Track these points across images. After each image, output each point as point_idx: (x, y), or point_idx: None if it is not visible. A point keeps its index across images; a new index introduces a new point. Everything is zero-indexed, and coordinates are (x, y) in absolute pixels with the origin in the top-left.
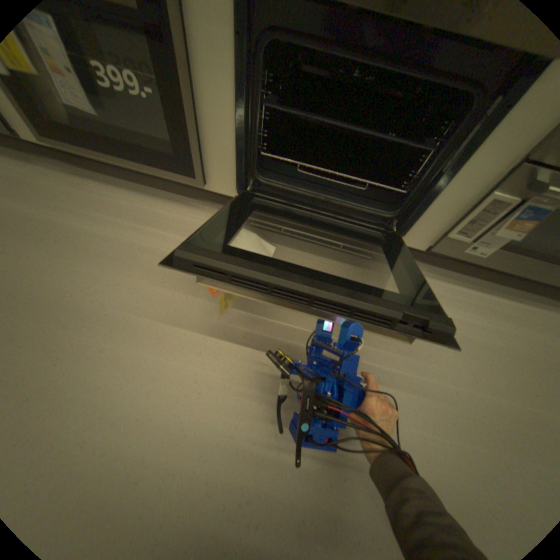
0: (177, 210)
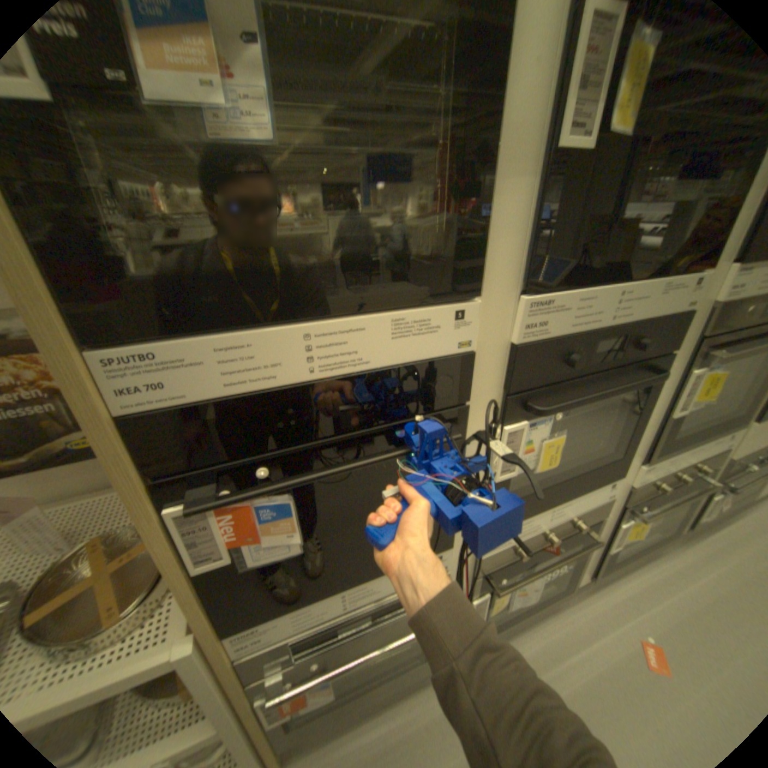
0: (556, 628)
